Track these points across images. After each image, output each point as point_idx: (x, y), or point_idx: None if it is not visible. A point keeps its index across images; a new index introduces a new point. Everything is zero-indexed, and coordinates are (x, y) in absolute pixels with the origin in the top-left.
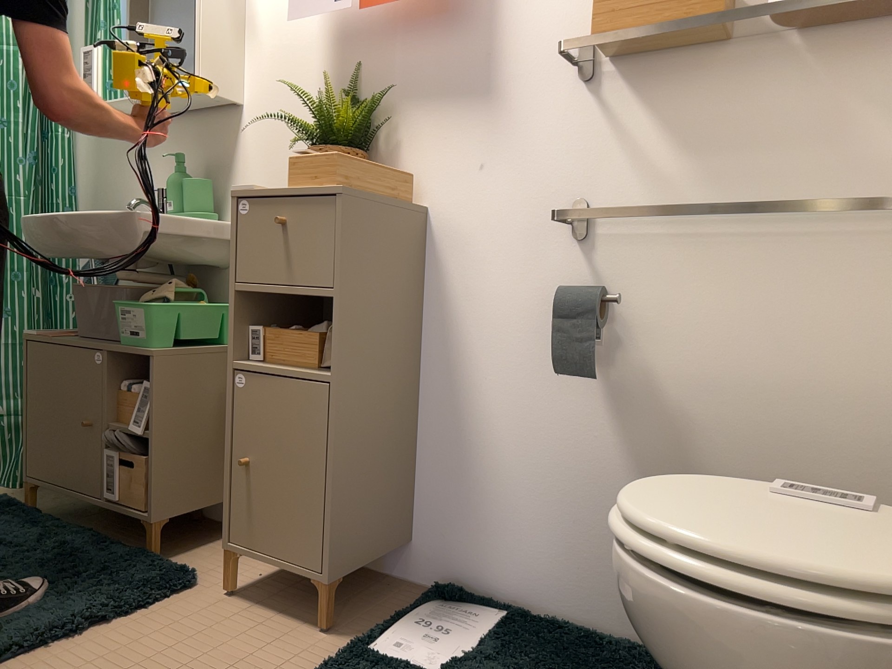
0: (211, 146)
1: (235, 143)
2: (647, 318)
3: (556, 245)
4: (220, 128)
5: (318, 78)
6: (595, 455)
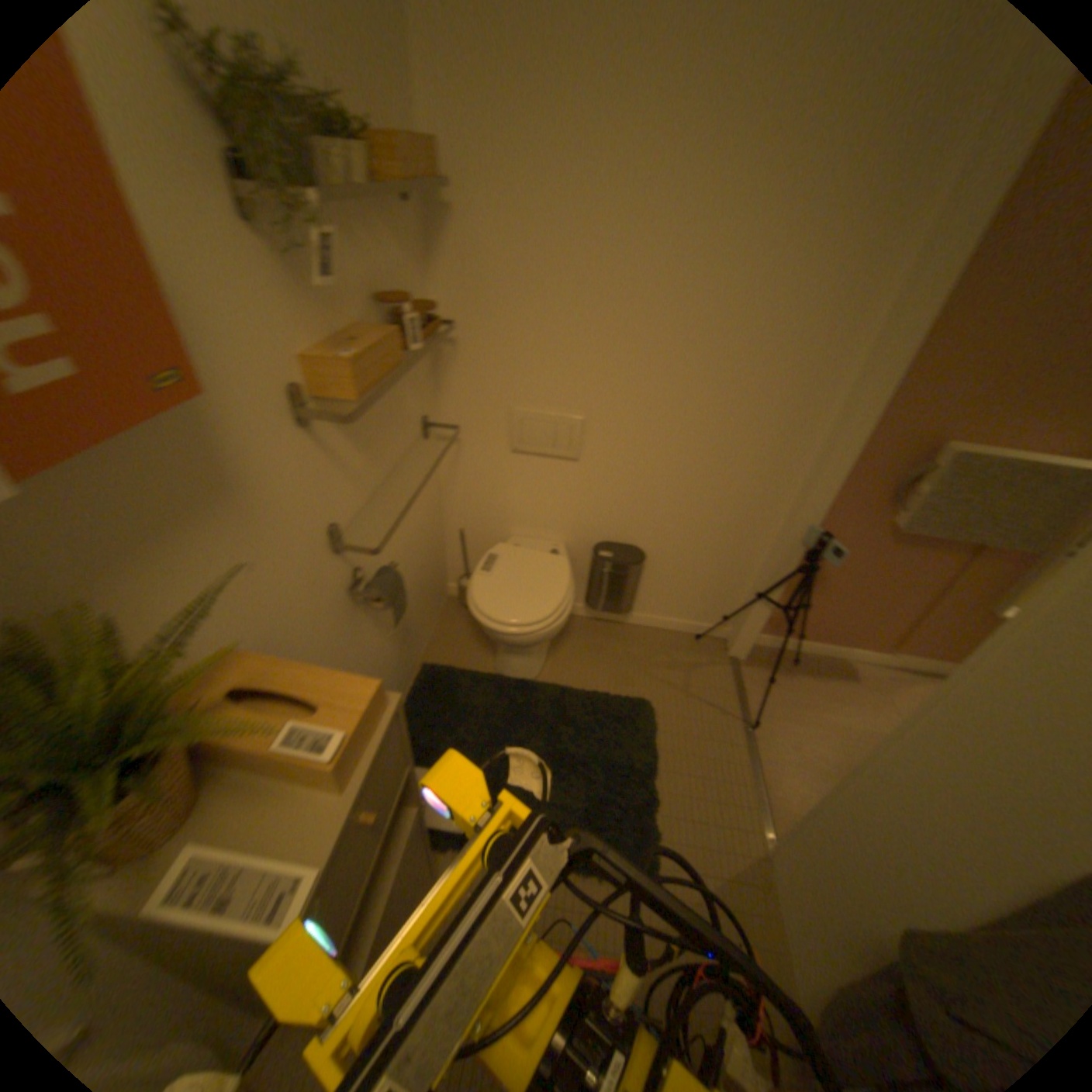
0: None
1: None
2: (377, 561)
3: (331, 568)
4: None
5: None
6: (378, 653)
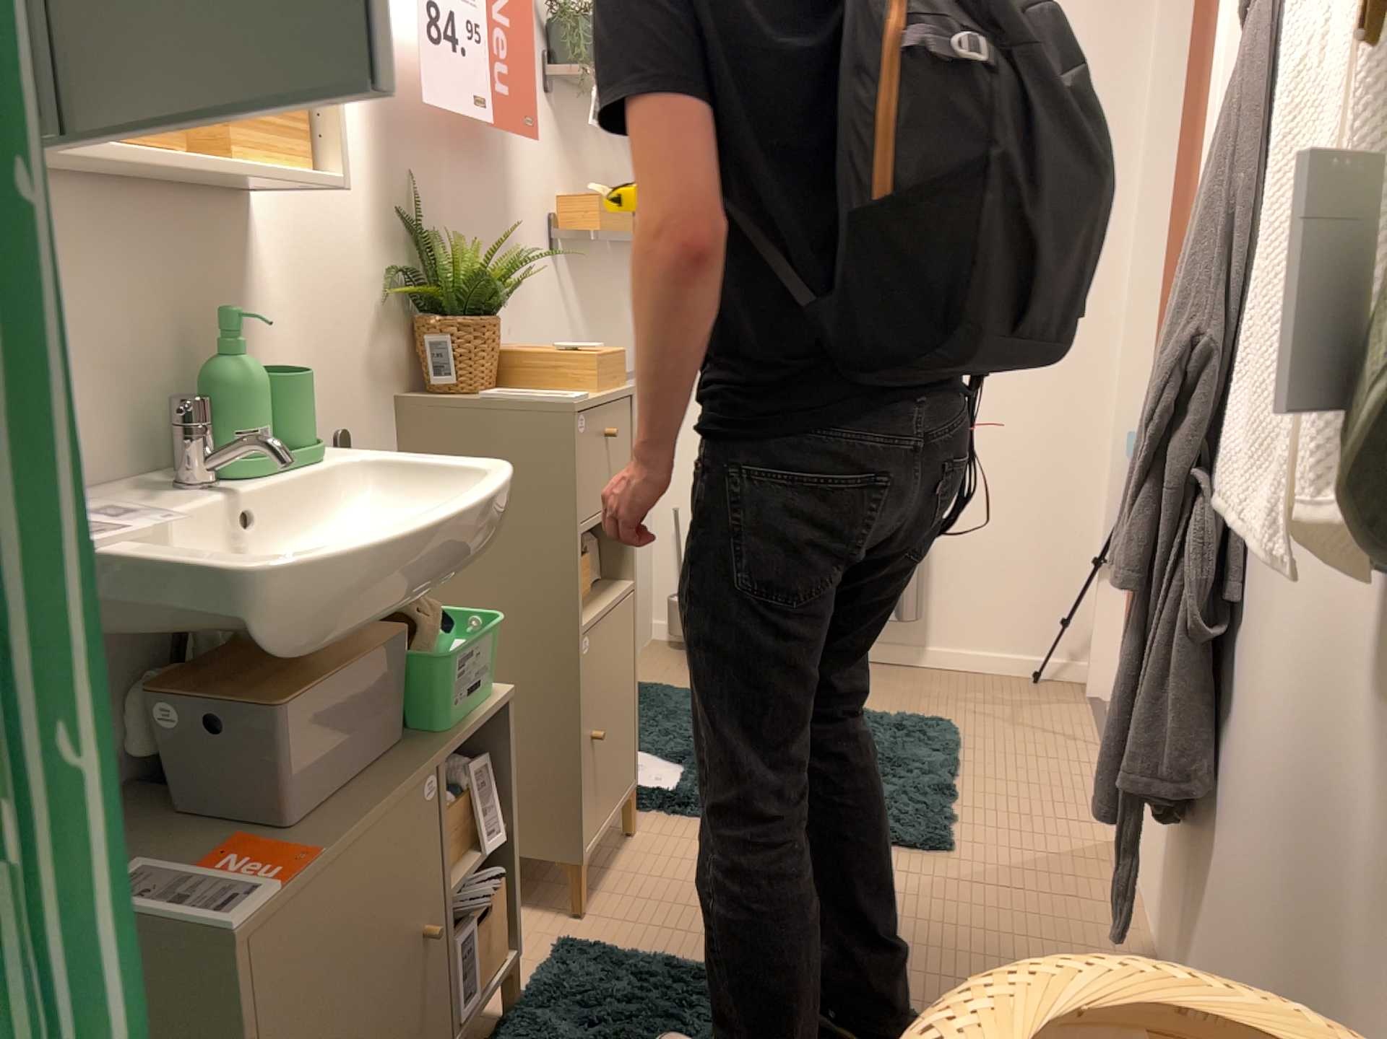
0: (180, 271)
1: (240, 271)
2: None
3: None
4: (198, 229)
5: (366, 174)
6: None
